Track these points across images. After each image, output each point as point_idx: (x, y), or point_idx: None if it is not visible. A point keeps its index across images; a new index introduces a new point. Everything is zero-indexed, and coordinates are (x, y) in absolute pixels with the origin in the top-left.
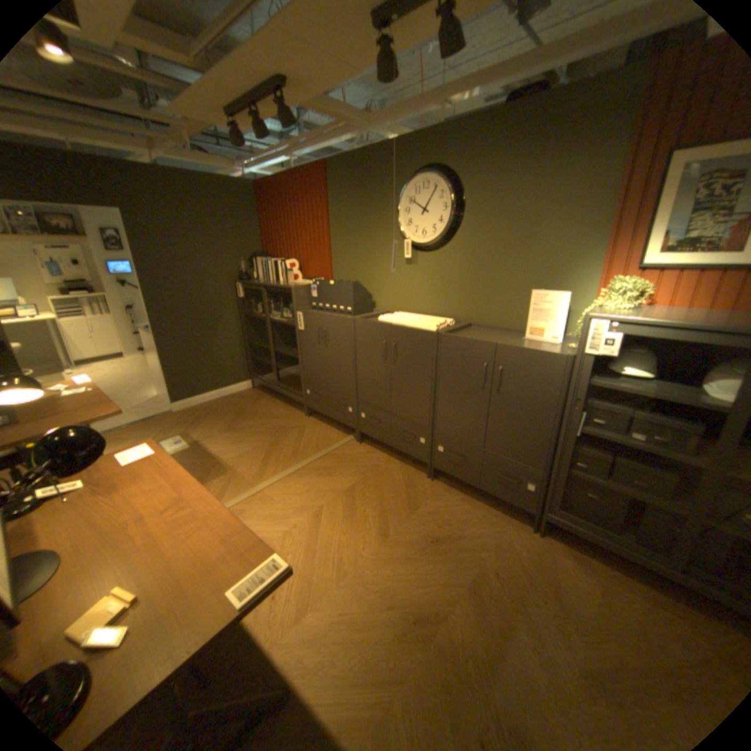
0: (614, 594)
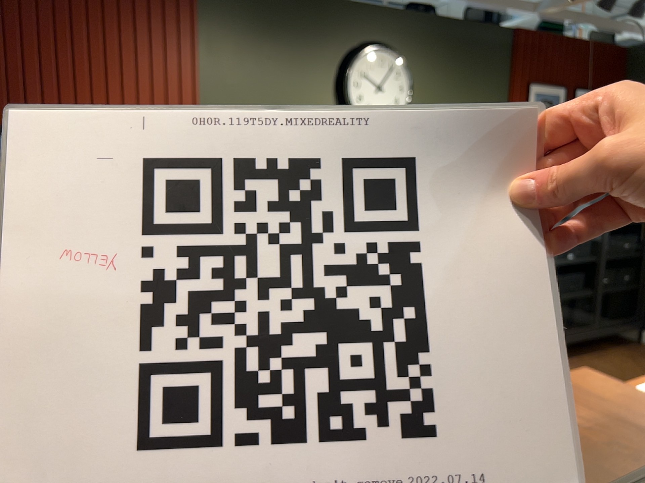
0: (594, 365)
